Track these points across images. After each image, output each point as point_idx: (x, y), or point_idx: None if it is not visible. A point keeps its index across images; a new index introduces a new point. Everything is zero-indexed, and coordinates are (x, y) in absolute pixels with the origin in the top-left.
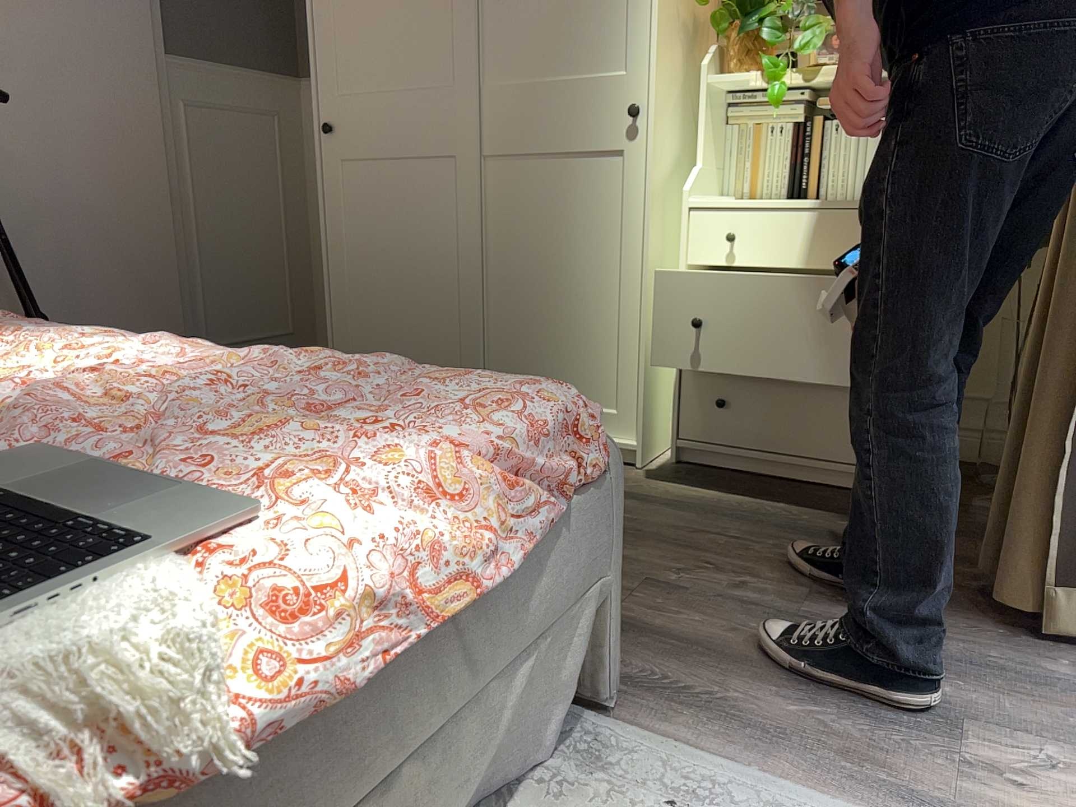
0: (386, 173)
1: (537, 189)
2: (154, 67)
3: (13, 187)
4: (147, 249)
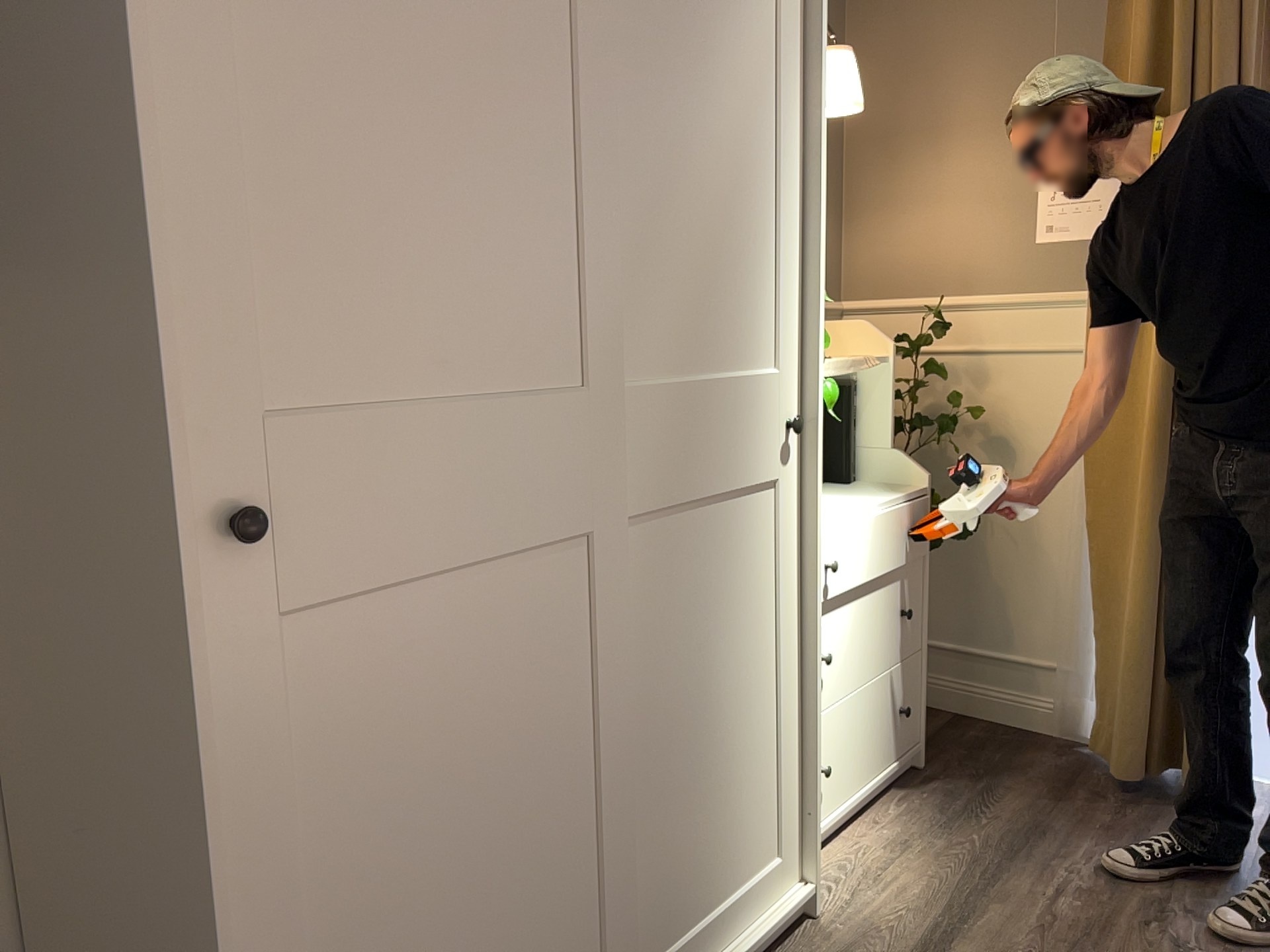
0: (461, 595)
1: (689, 554)
2: None
3: None
4: None
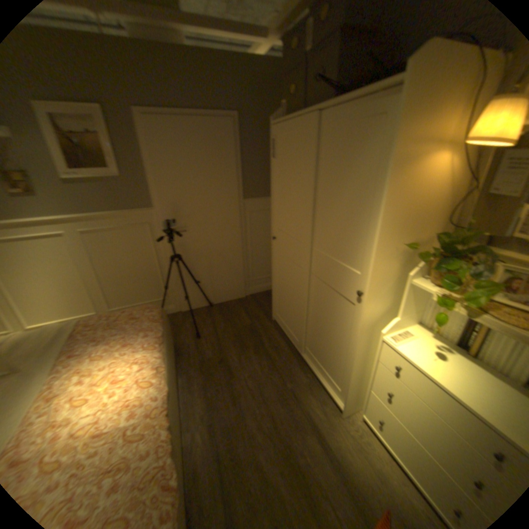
0: (285, 260)
1: (325, 295)
2: (236, 205)
3: (193, 247)
4: (231, 257)
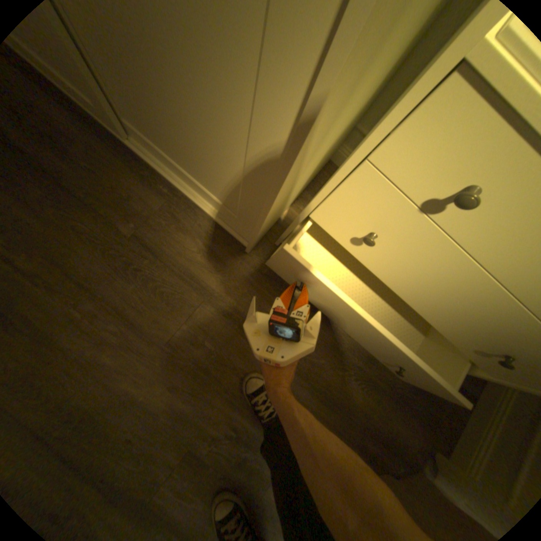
0: None
1: None
2: None
3: None
4: None
